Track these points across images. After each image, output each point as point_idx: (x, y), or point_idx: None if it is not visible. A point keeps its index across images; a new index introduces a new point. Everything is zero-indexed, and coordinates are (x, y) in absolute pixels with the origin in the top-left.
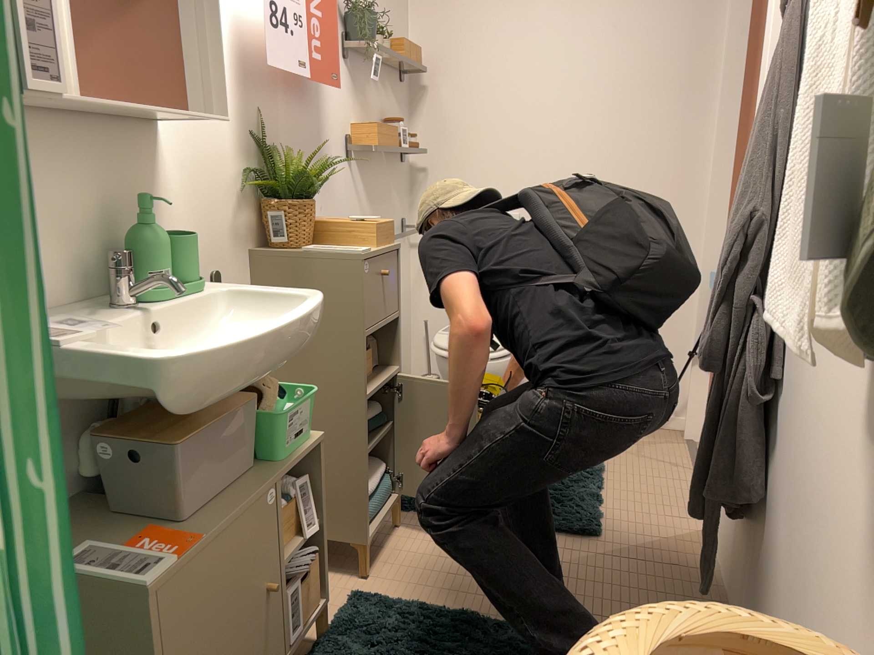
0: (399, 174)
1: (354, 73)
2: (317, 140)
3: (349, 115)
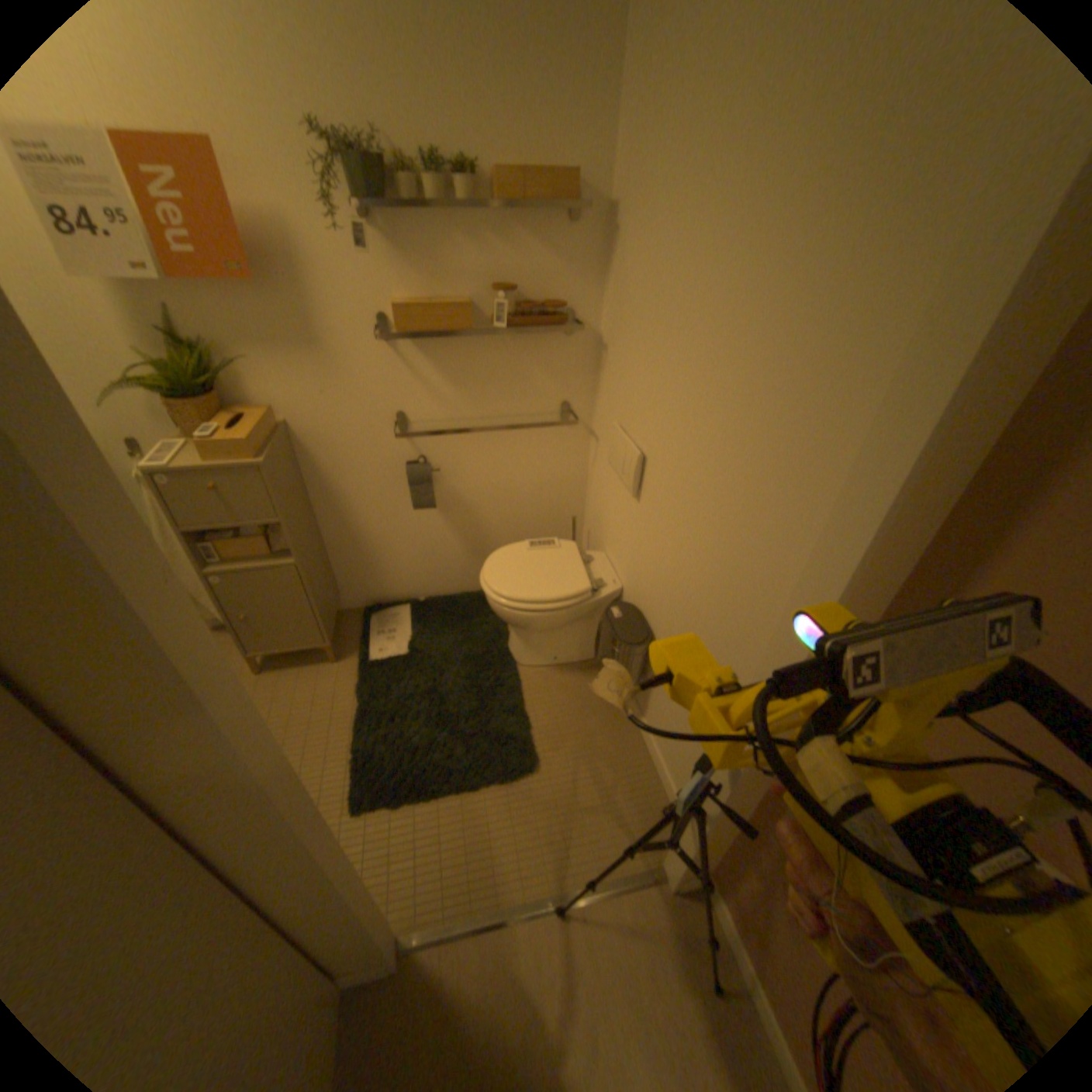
0: (555, 349)
1: (394, 230)
2: (298, 324)
3: (382, 287)
